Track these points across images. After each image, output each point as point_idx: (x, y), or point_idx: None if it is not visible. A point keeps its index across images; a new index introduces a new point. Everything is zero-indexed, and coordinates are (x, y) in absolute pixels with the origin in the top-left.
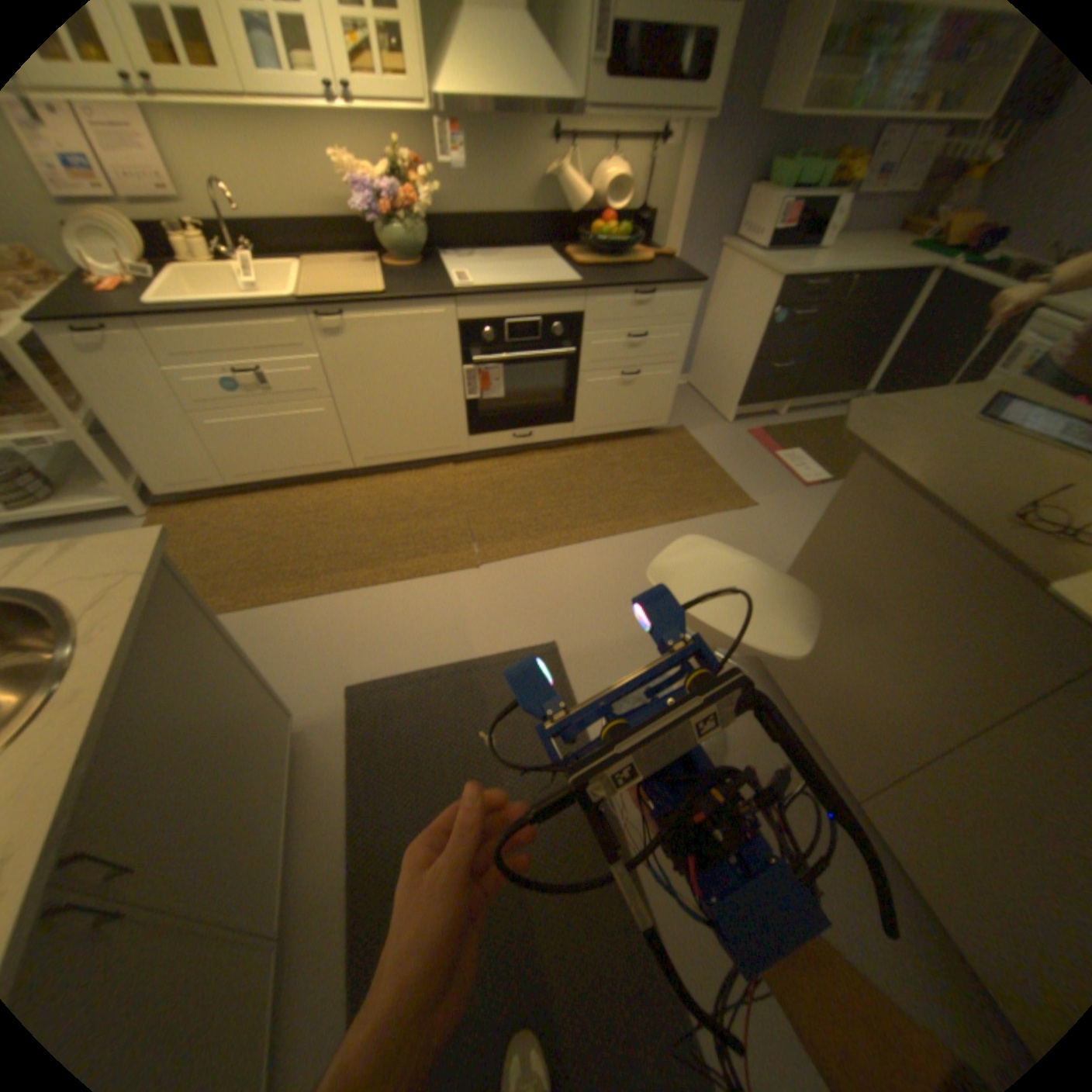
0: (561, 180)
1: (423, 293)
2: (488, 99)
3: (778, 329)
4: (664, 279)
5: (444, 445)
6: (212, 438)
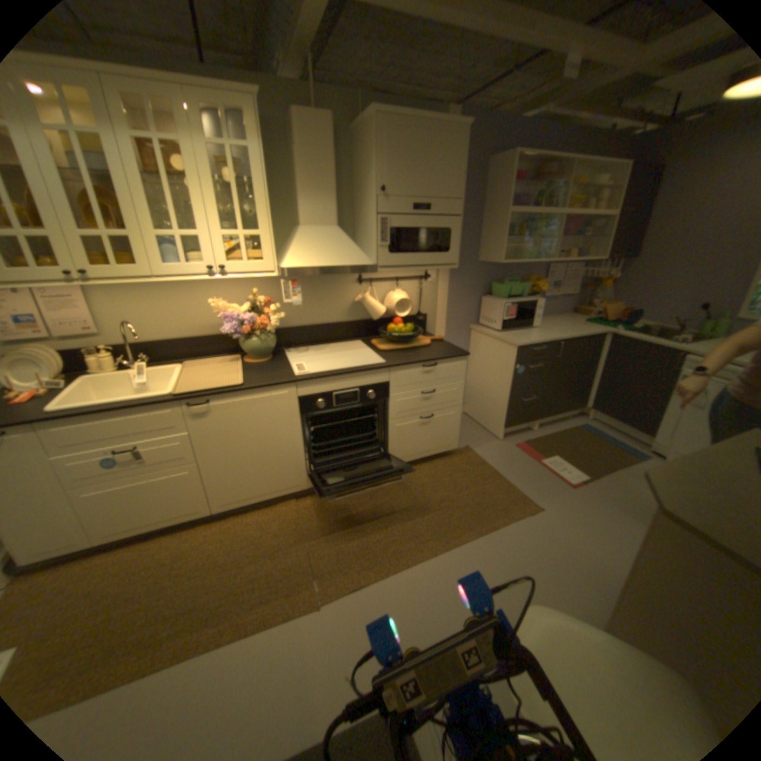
0: (364, 303)
1: (271, 382)
2: (316, 267)
3: (520, 378)
4: (440, 356)
5: (287, 486)
6: (84, 508)
